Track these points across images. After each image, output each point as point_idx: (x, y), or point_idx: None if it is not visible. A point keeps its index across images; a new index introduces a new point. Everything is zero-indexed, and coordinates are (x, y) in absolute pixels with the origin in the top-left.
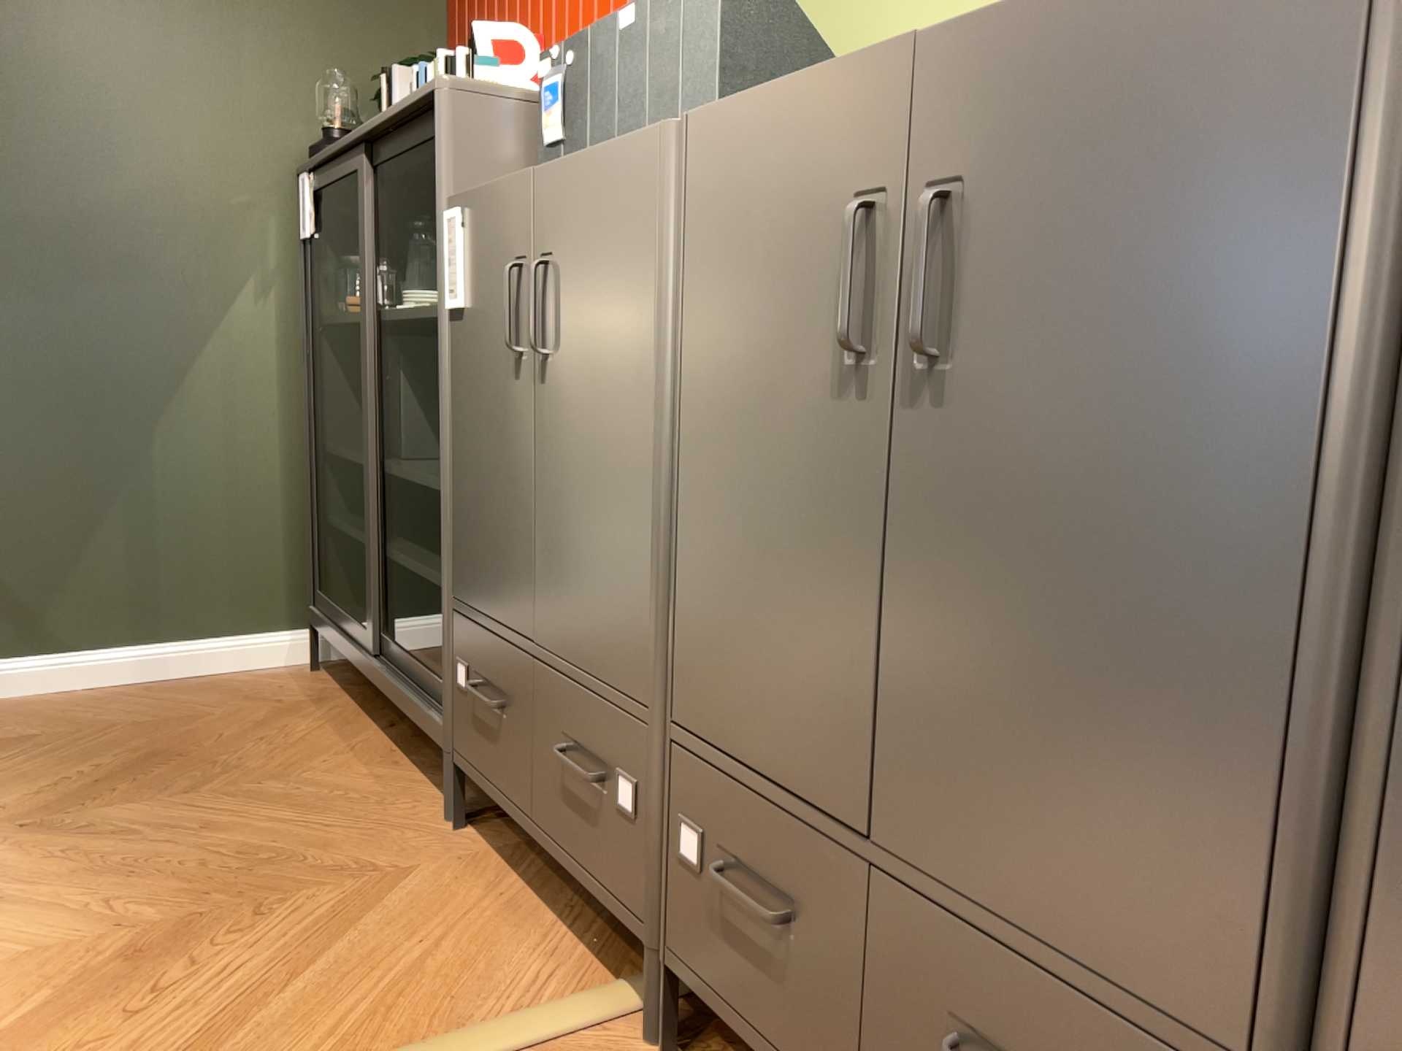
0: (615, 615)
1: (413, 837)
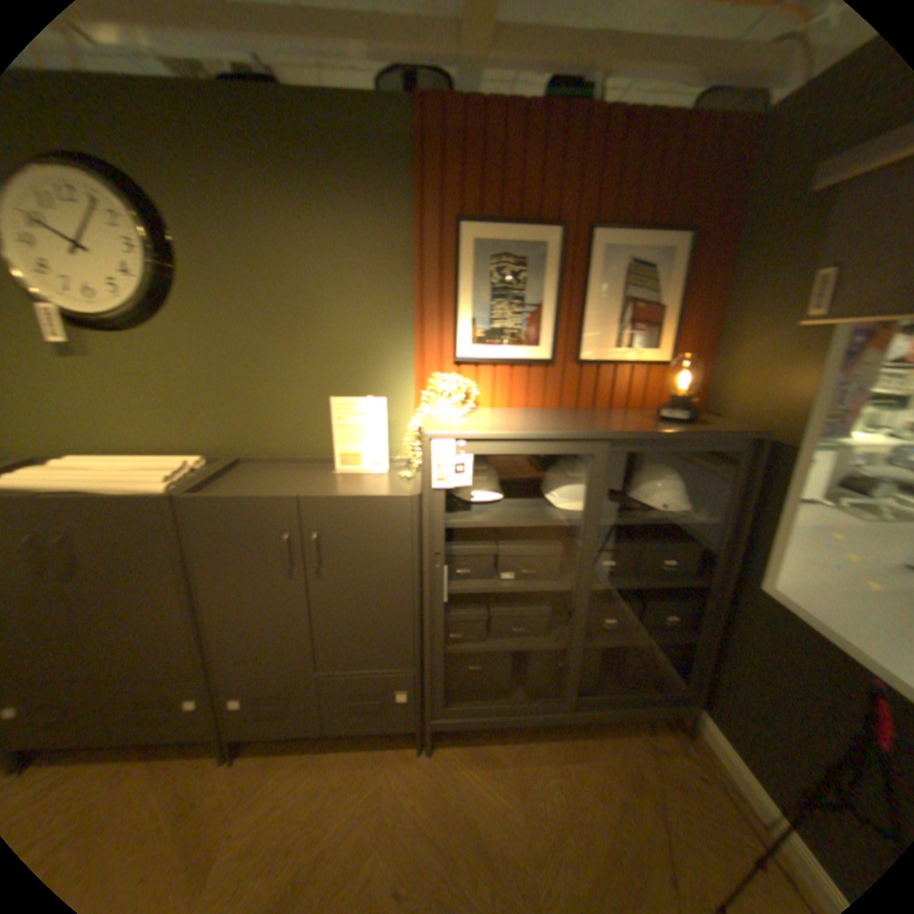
0: None
1: None
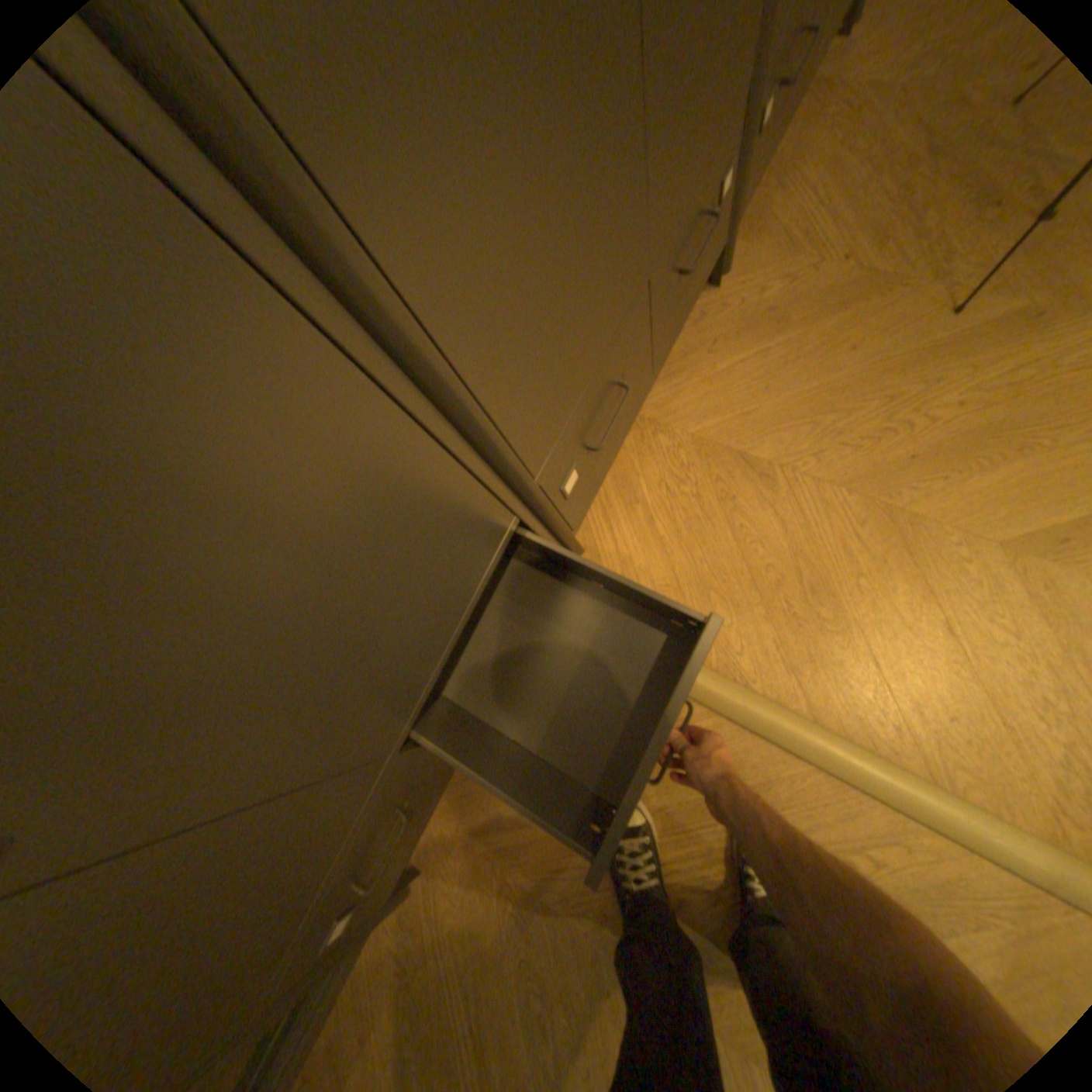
0: (453, 559)
1: (442, 898)
